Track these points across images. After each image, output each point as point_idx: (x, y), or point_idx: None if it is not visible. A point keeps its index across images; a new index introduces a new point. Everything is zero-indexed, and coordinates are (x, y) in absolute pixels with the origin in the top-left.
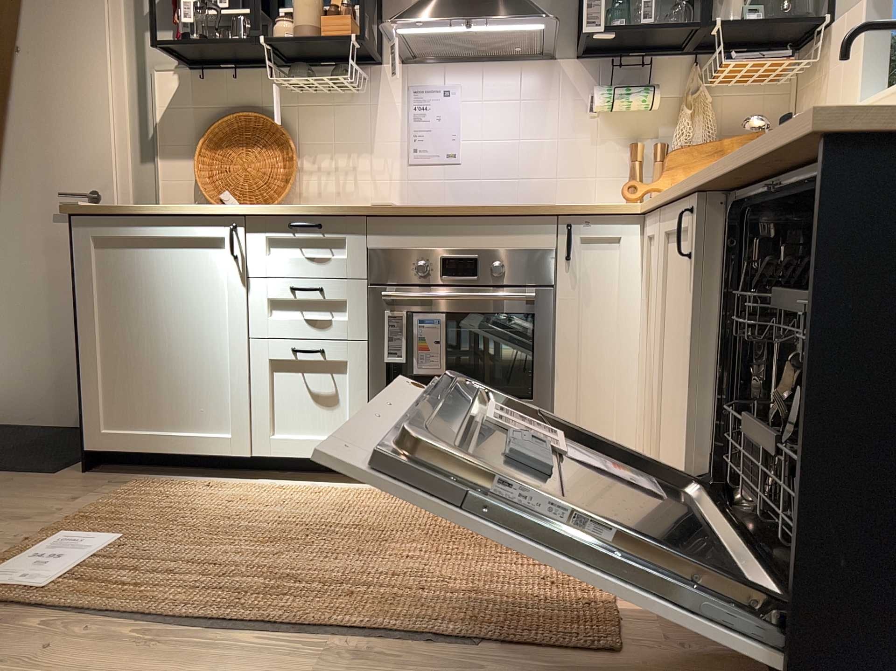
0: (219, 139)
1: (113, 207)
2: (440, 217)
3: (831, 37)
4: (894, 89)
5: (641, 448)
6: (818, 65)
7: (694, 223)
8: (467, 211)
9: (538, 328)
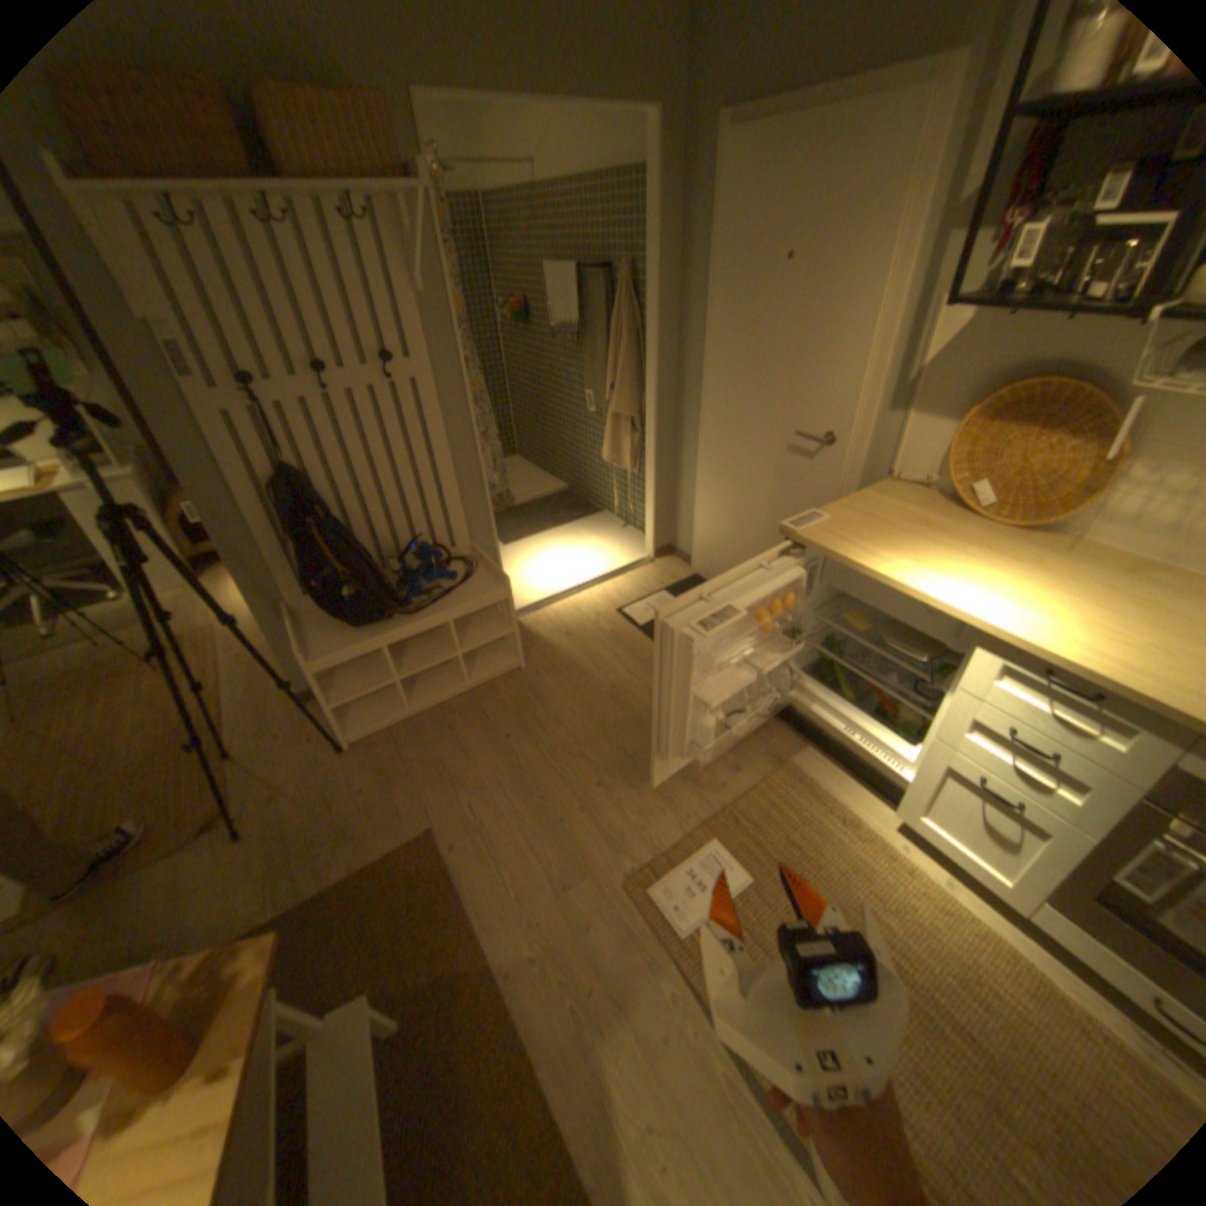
0: (1003, 406)
1: (829, 548)
2: None
3: None
4: None
5: None
6: None
7: None
8: None
9: None
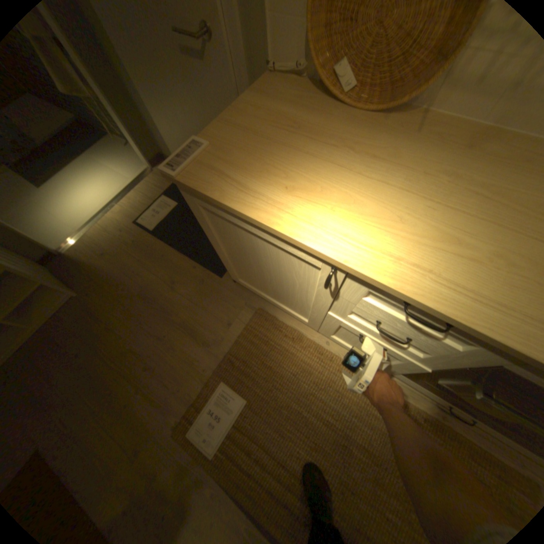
0: None
1: (207, 191)
2: None
3: None
4: None
5: None
6: None
7: None
8: None
9: None
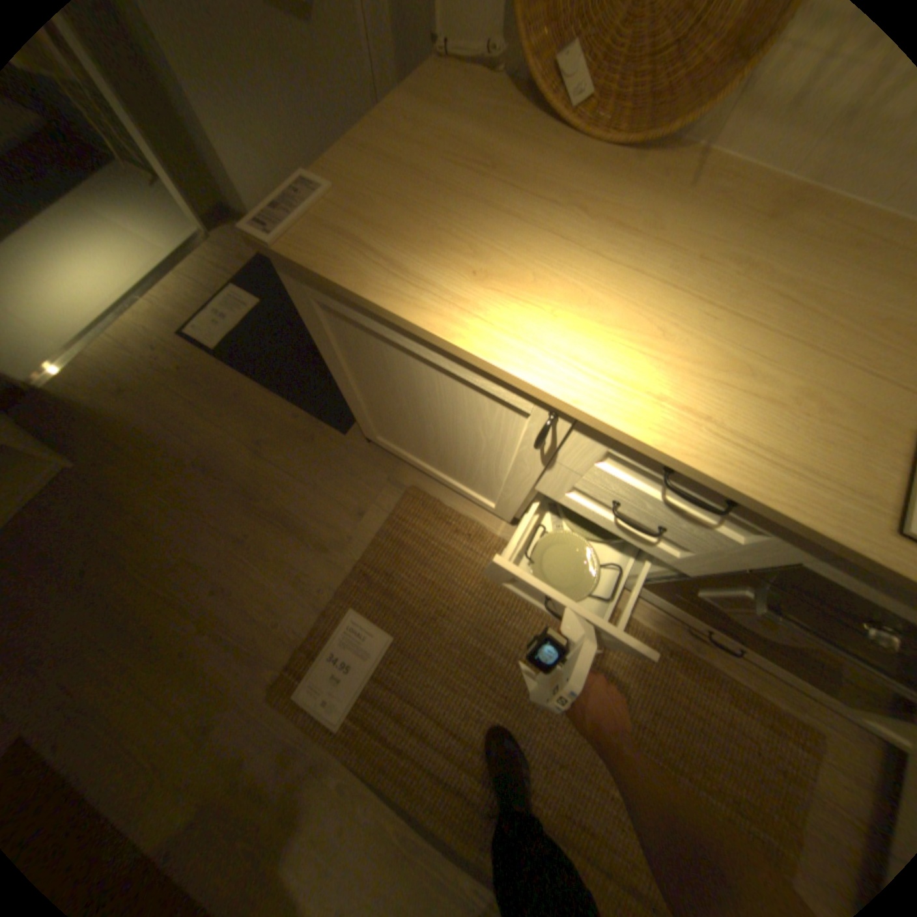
0: None
1: (333, 274)
2: None
3: None
4: None
5: None
6: None
7: None
8: None
9: None
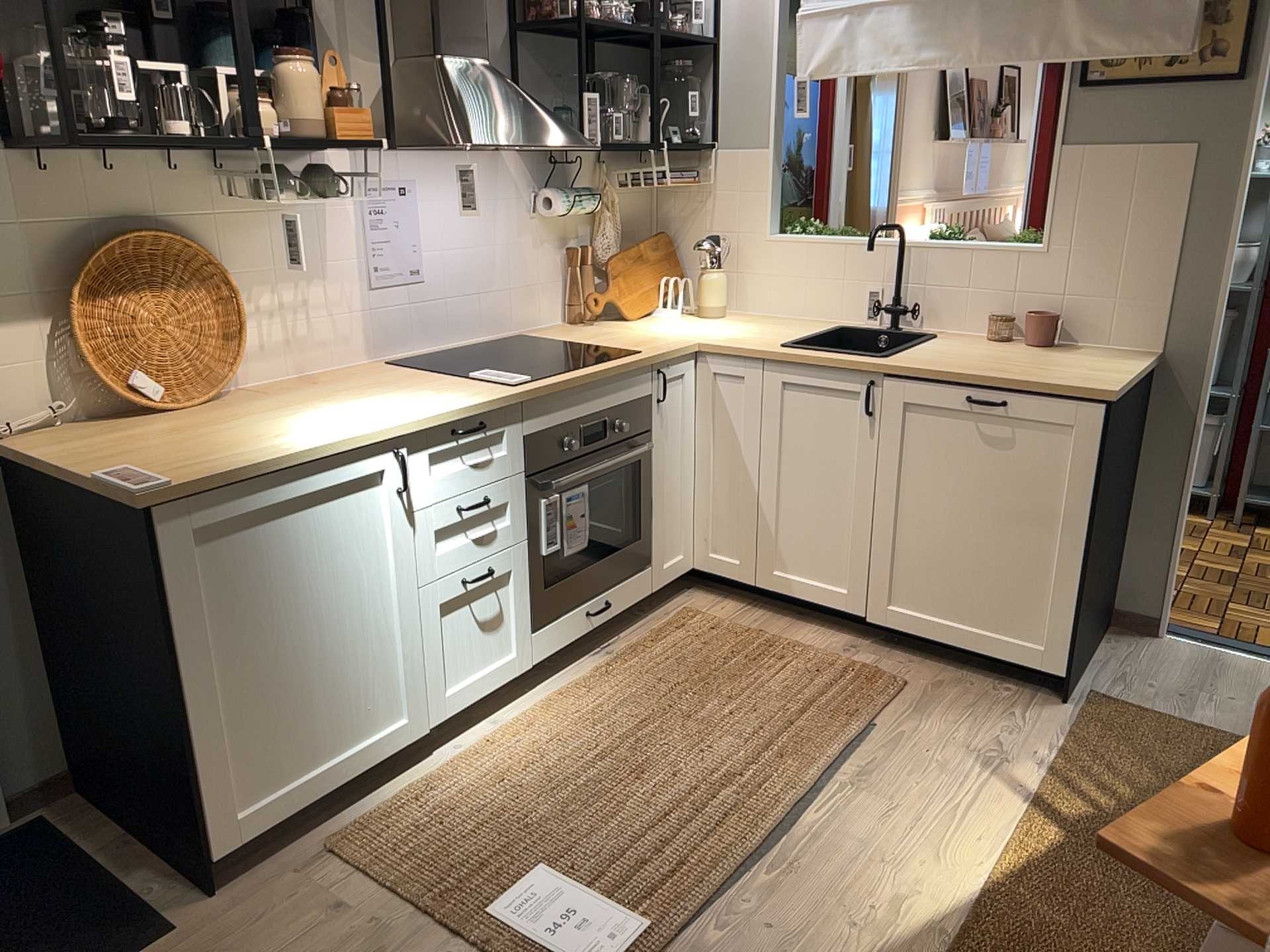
0: (96, 282)
1: (227, 470)
2: (580, 385)
3: (721, 161)
4: (820, 238)
5: (707, 548)
6: (713, 184)
7: (861, 387)
8: (601, 374)
9: (642, 472)
